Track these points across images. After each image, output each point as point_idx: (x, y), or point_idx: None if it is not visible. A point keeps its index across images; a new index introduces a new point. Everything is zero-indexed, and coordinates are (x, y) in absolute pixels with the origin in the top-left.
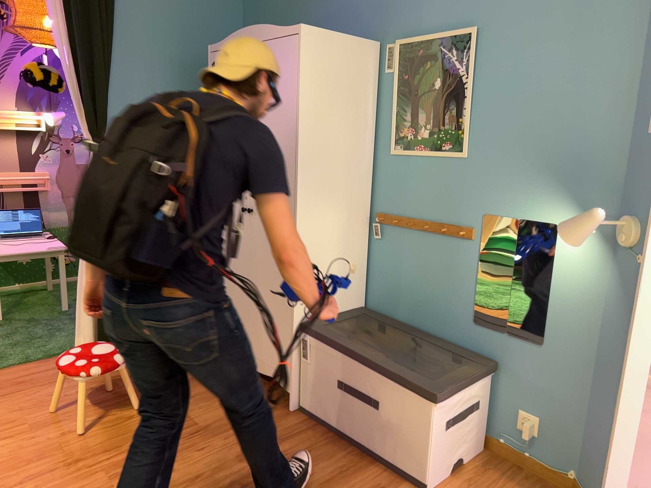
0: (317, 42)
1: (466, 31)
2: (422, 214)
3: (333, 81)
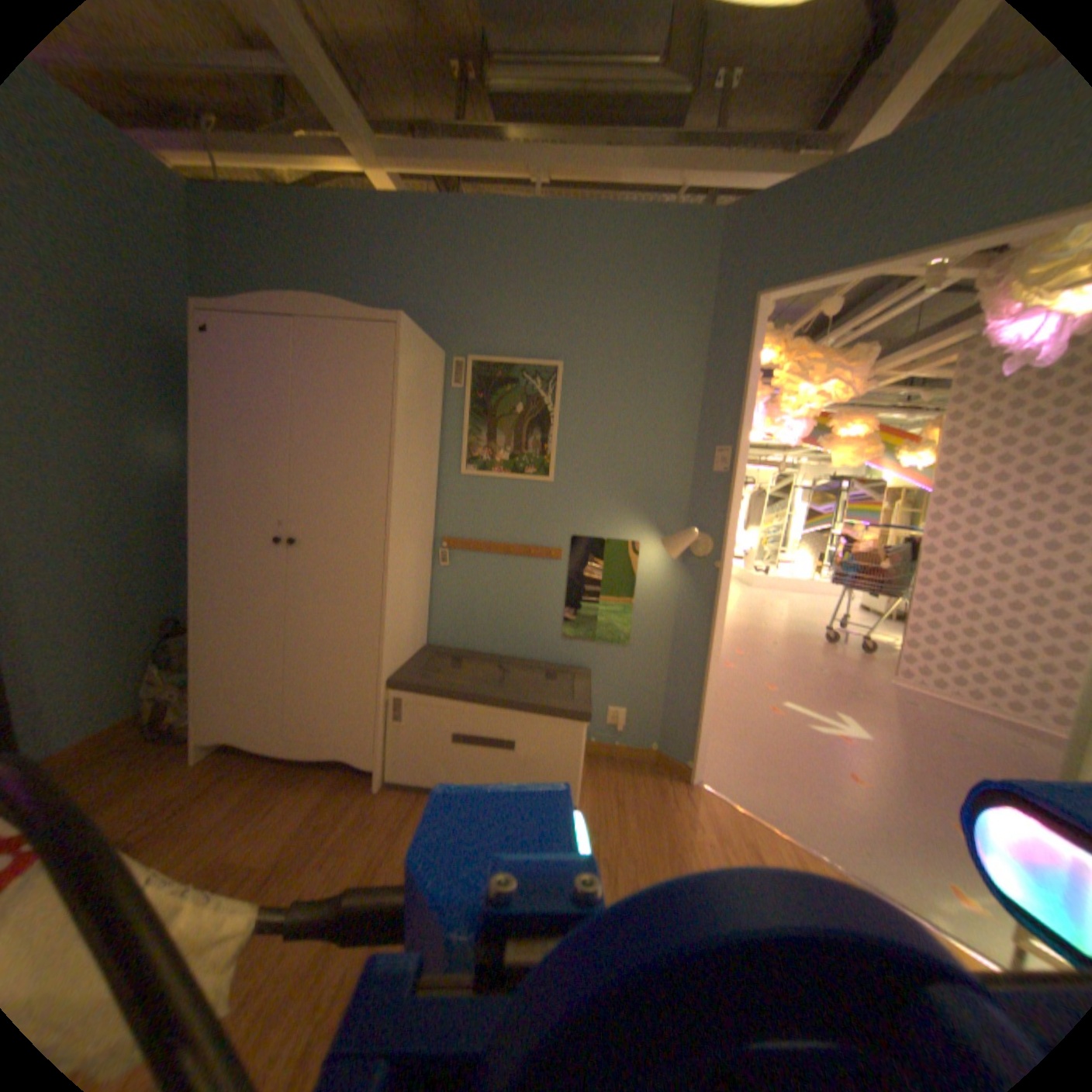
0: (410, 339)
1: (552, 364)
2: (500, 537)
3: (418, 388)
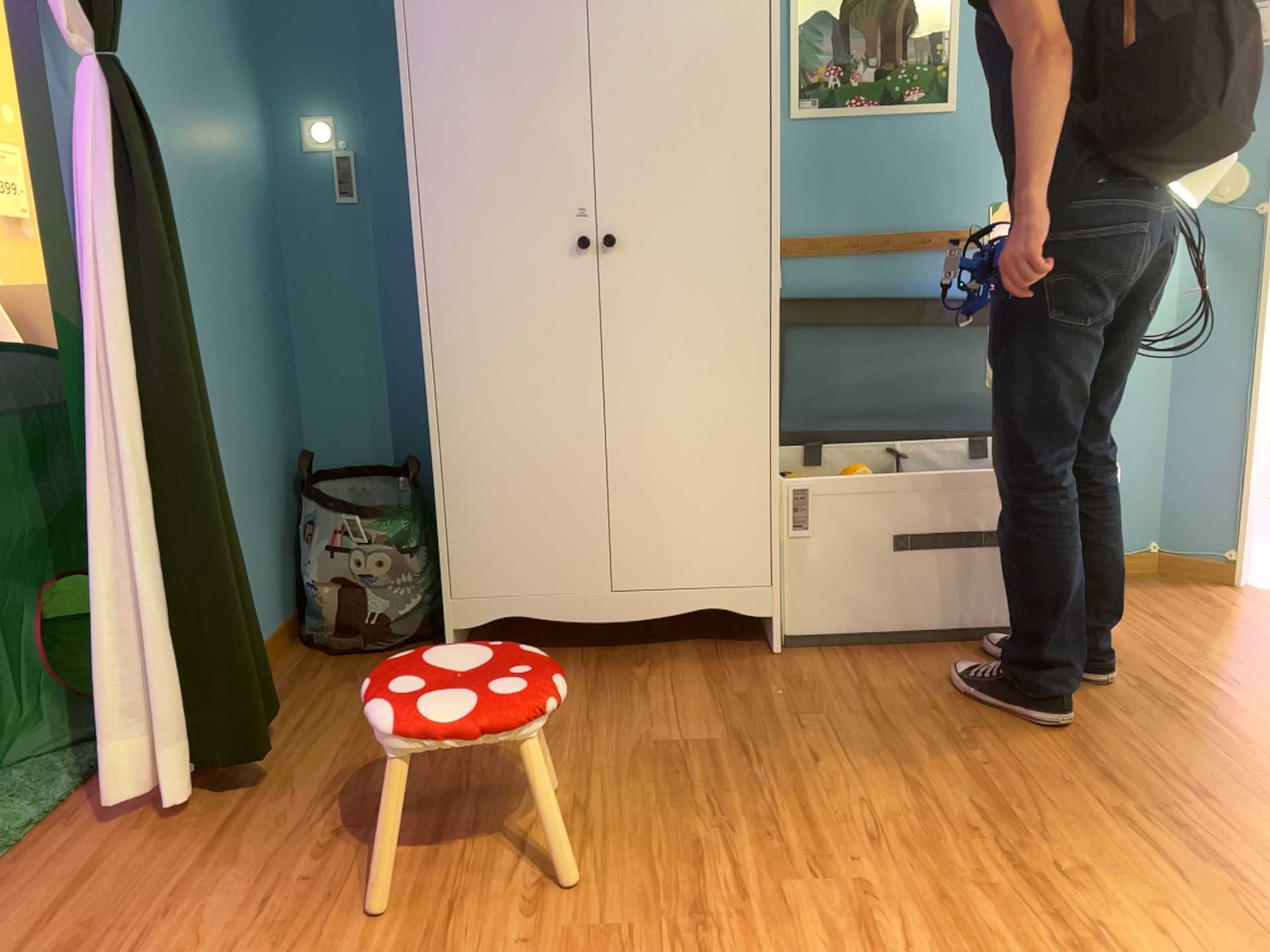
0: None
1: None
2: (869, 224)
3: None
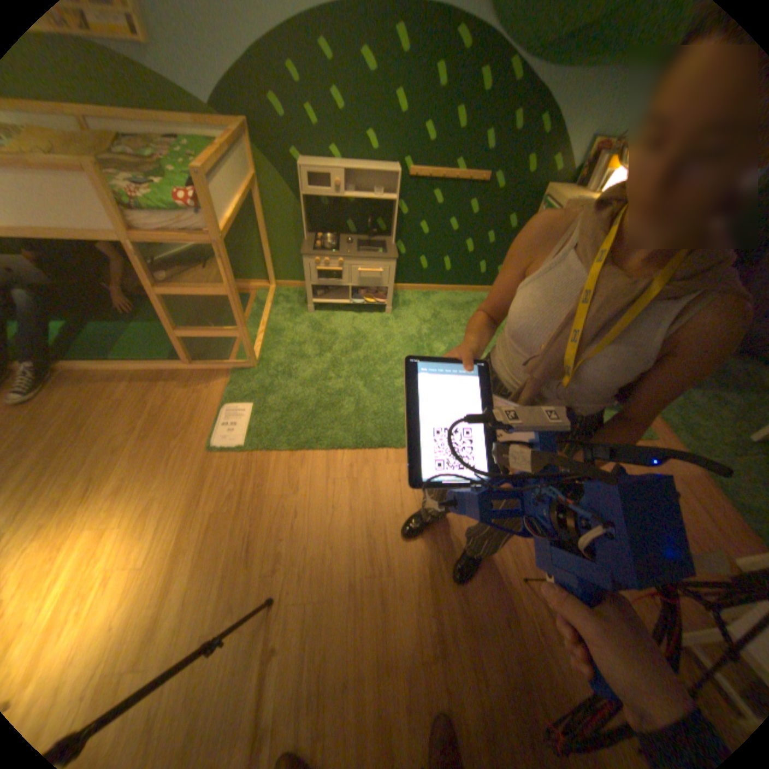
0: None
1: None
2: None
3: None
